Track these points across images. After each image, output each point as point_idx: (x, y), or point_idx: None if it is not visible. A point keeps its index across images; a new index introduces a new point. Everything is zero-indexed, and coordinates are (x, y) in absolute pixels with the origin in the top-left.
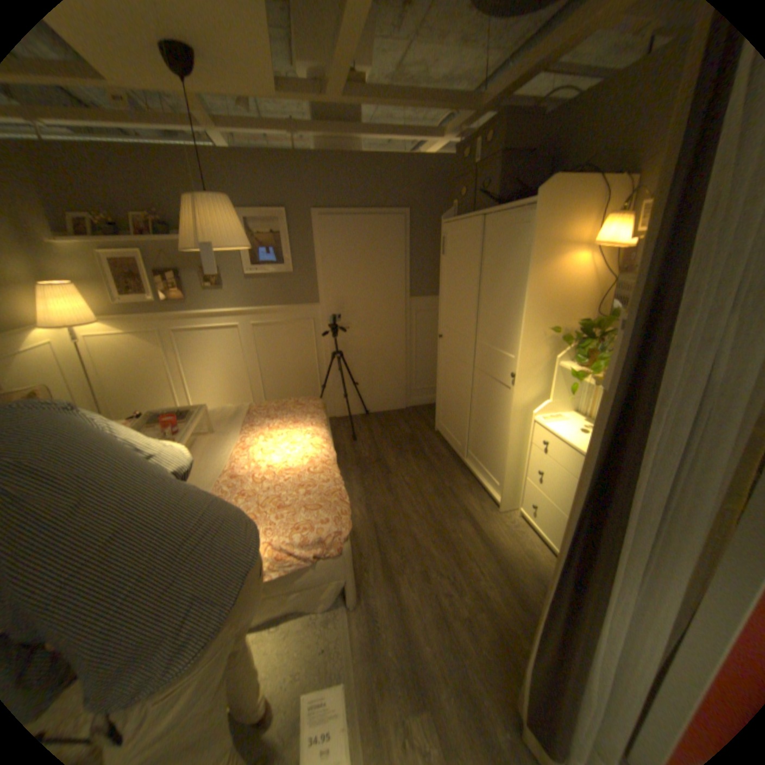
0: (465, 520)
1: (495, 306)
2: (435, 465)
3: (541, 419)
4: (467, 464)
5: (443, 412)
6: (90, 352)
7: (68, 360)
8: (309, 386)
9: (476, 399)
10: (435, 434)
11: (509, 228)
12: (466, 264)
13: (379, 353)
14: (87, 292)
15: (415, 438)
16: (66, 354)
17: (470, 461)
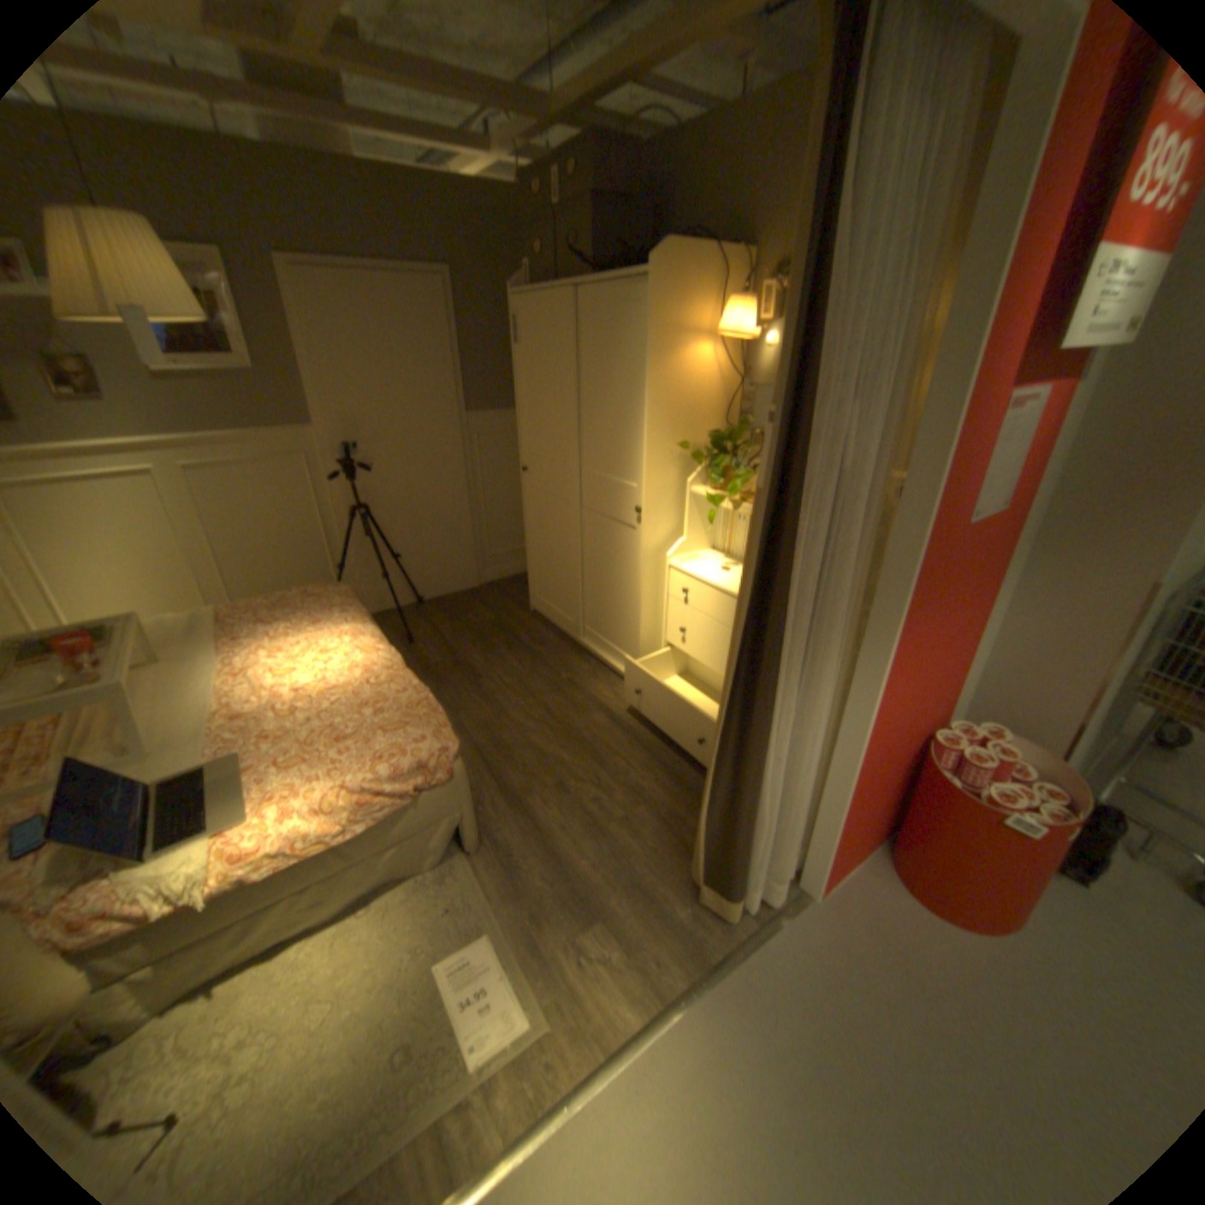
0: (598, 712)
1: (604, 419)
2: (543, 655)
3: (676, 563)
4: (587, 644)
5: (542, 581)
6: None
7: None
8: (314, 569)
9: (590, 553)
10: (533, 616)
11: (614, 308)
12: (555, 358)
13: (429, 504)
14: None
15: (505, 625)
16: None
17: (589, 640)
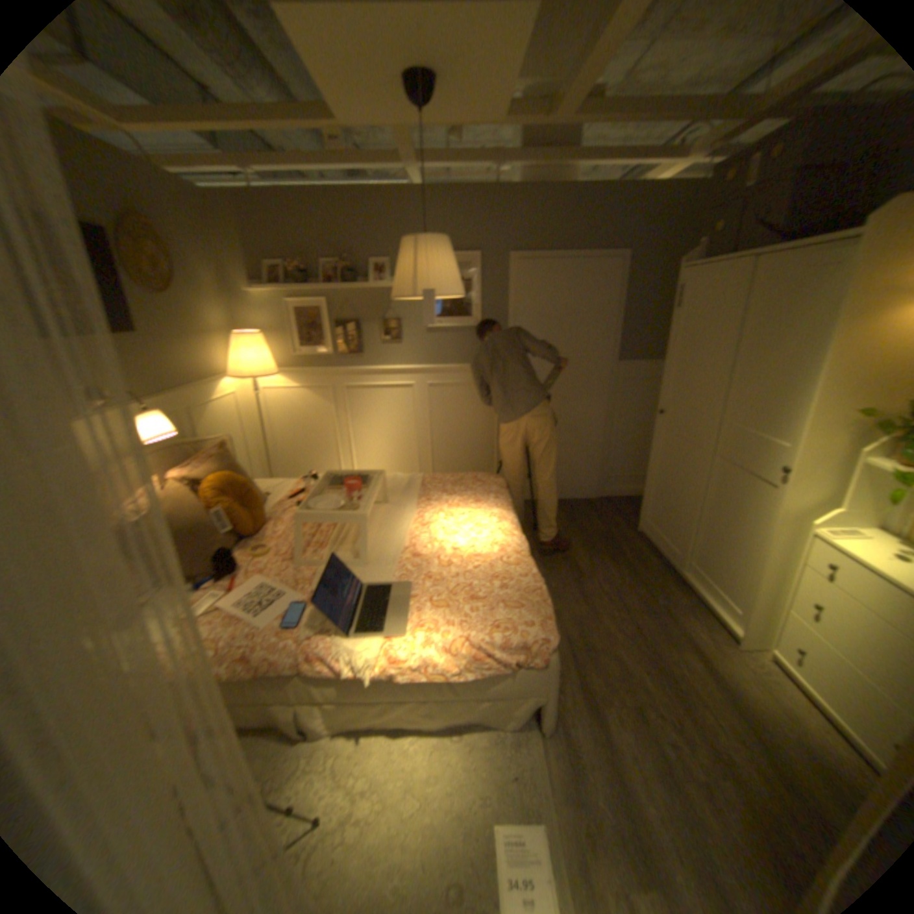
0: (691, 653)
1: (761, 376)
2: (641, 575)
3: (827, 534)
4: (689, 580)
5: (655, 509)
6: (265, 405)
7: (244, 412)
8: (482, 460)
9: (713, 497)
10: (638, 536)
11: (801, 272)
12: (716, 320)
13: (571, 427)
14: (269, 343)
15: (611, 537)
16: (243, 406)
17: (692, 577)
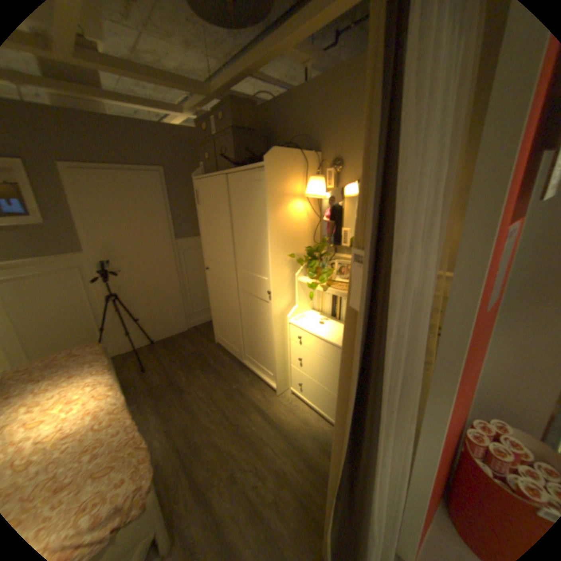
0: (254, 412)
1: (246, 242)
2: (221, 373)
3: (293, 321)
4: (246, 364)
5: (220, 327)
6: None
7: None
8: (83, 332)
9: (244, 313)
10: (216, 346)
11: (247, 184)
12: (217, 211)
13: (155, 288)
14: None
15: (200, 354)
16: None
17: (247, 362)
